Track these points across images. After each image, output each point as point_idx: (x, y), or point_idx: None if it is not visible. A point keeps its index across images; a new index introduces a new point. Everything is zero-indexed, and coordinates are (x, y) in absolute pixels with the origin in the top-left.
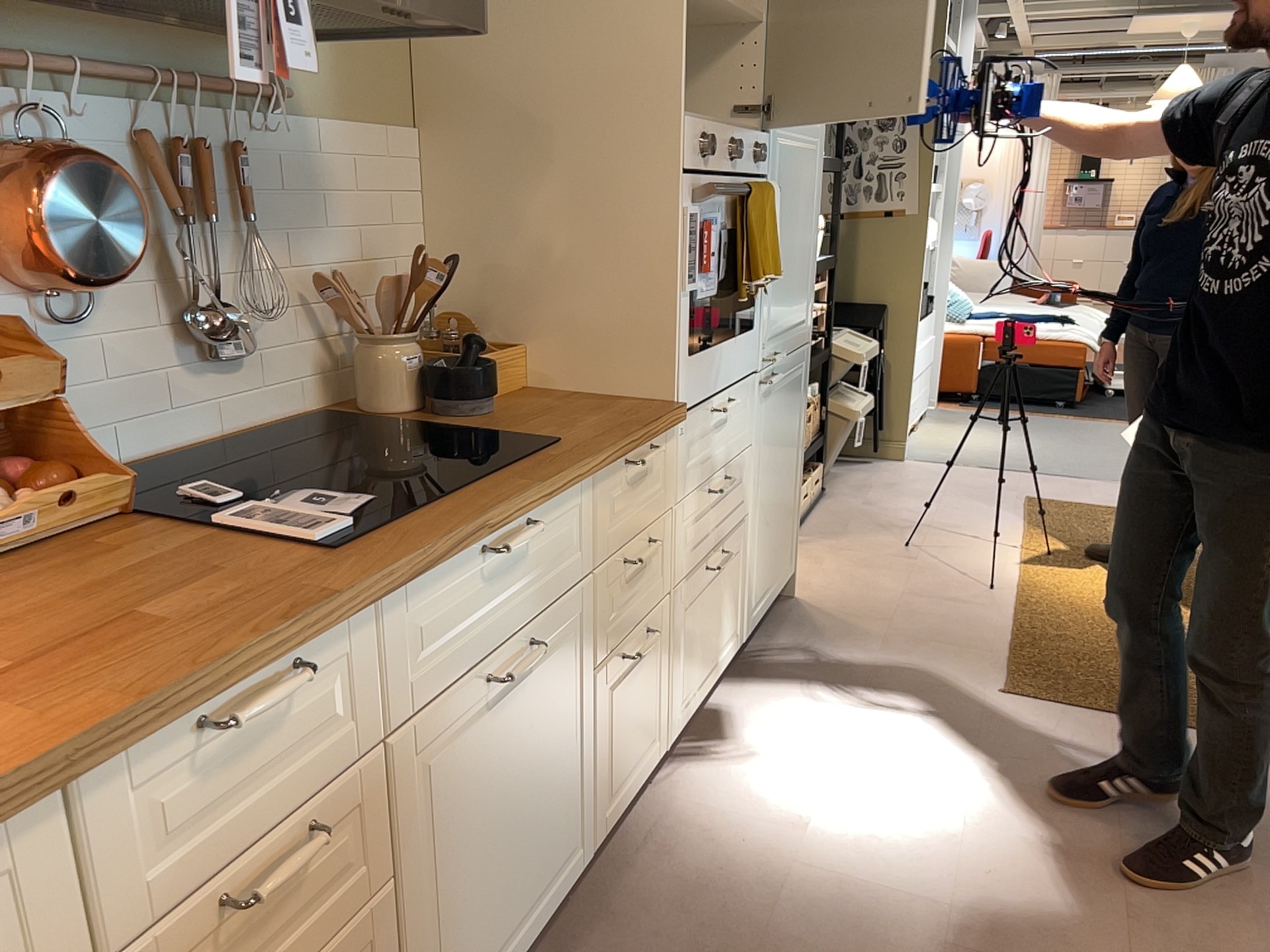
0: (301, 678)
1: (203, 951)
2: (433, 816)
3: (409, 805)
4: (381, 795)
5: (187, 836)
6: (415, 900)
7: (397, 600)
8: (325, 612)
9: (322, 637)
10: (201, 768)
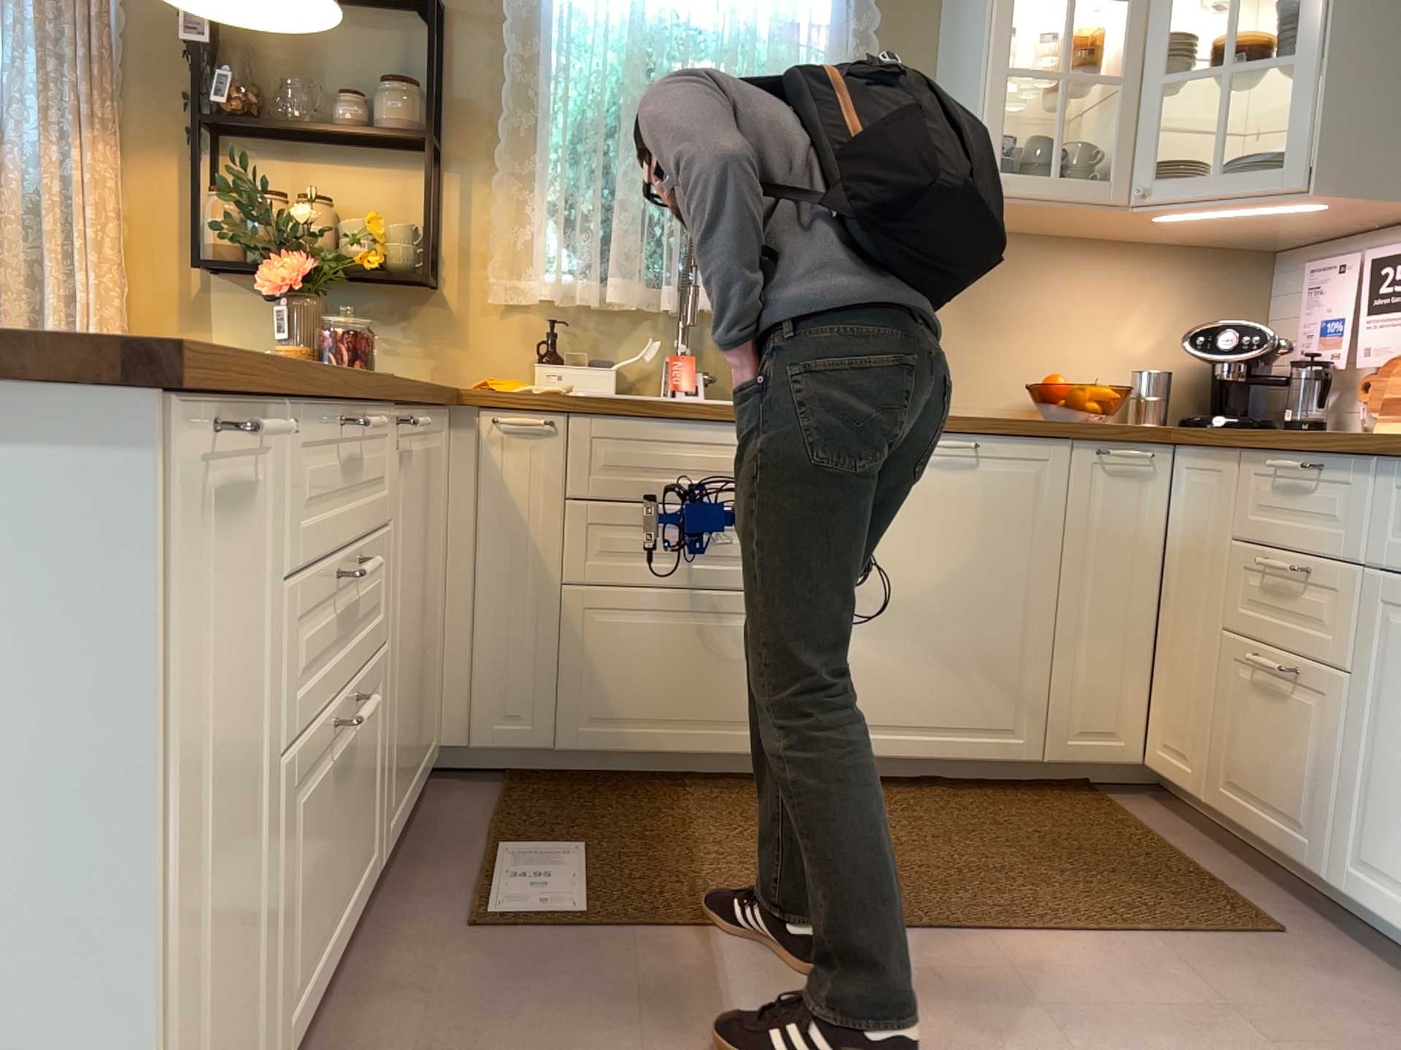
0: (1299, 465)
1: (1260, 580)
2: (1389, 674)
3: (1371, 639)
4: (1354, 606)
5: (1266, 516)
6: (1361, 721)
7: (1391, 473)
8: (1325, 441)
9: (1326, 457)
10: (1276, 488)
